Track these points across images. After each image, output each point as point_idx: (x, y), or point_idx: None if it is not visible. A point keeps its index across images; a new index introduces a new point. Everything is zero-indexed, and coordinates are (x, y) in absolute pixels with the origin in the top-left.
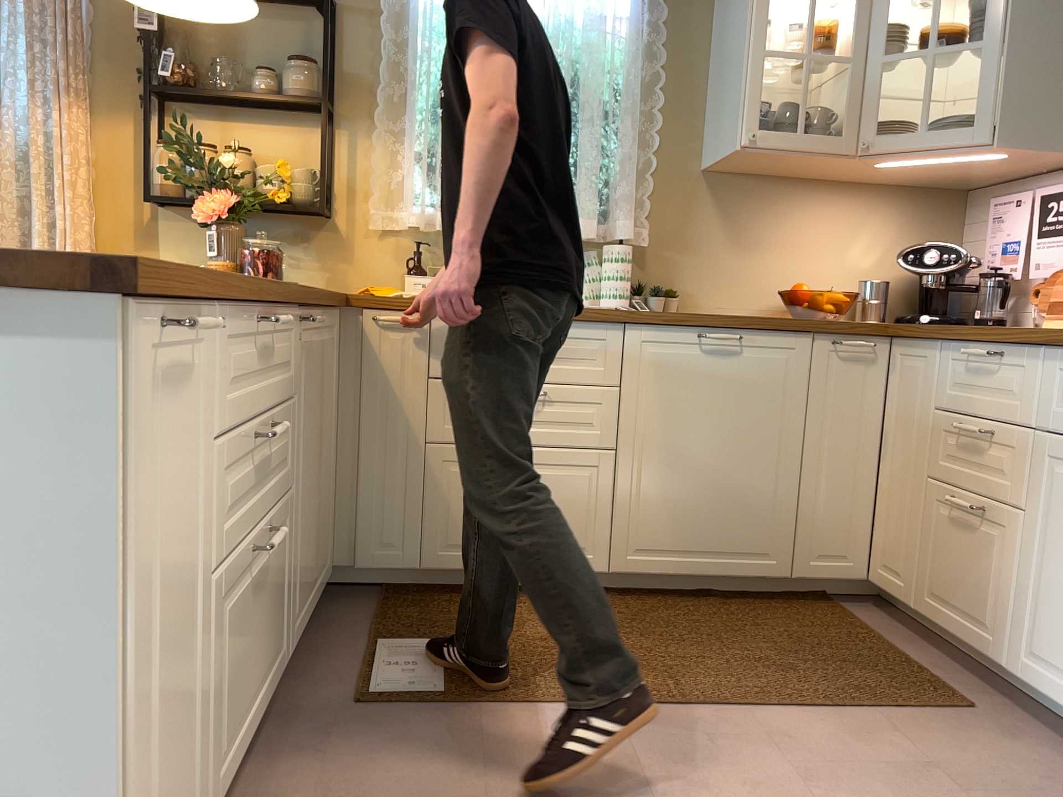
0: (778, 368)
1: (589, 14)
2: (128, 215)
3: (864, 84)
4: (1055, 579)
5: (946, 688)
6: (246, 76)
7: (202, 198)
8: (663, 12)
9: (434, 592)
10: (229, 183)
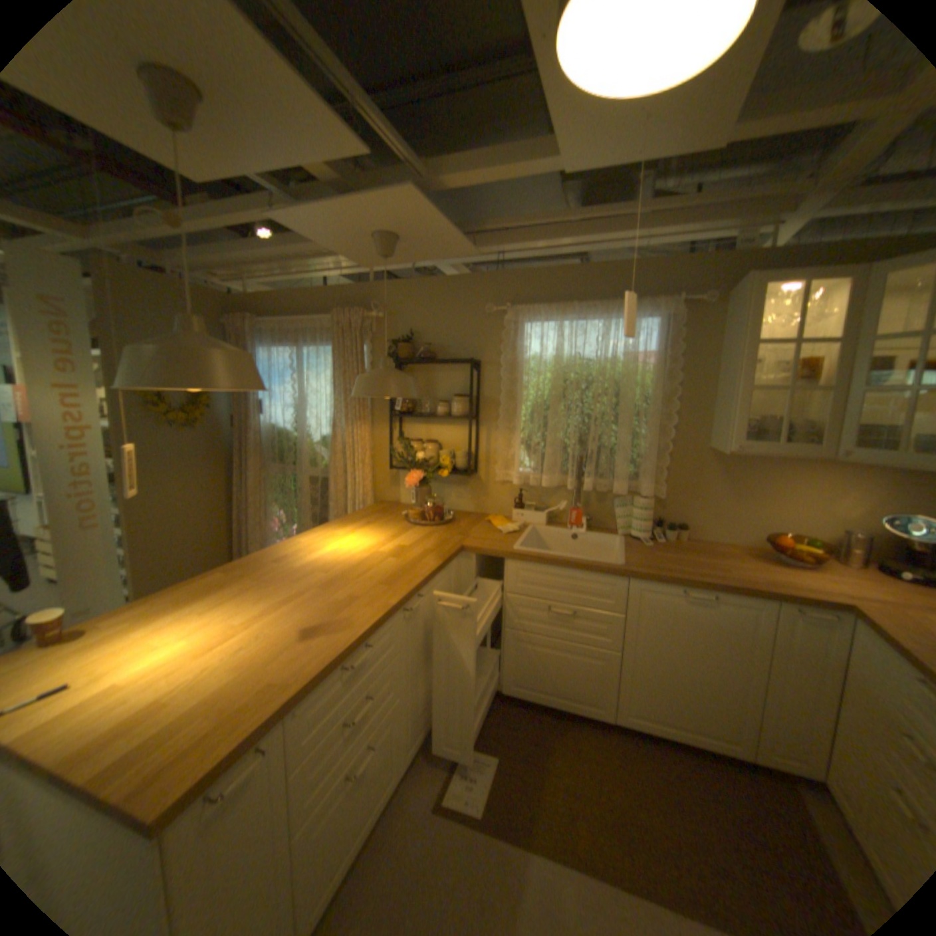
0: (748, 622)
1: (626, 355)
2: (386, 470)
3: (847, 405)
4: None
5: None
6: (432, 406)
7: (409, 473)
8: (681, 347)
9: (512, 705)
10: (421, 465)
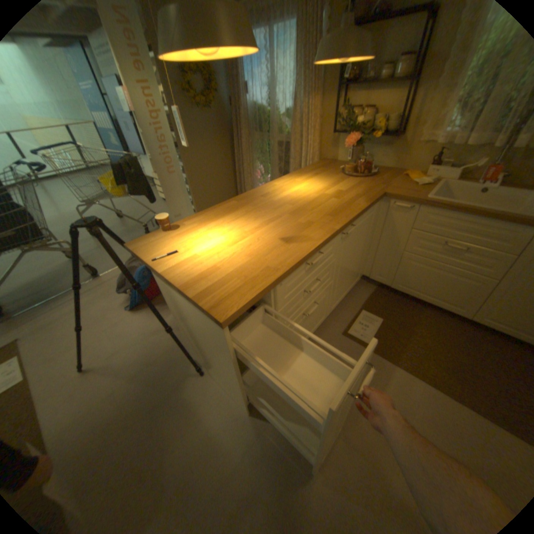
0: None
1: None
2: (329, 134)
3: None
4: None
5: None
6: (377, 69)
7: (348, 135)
8: None
9: (395, 293)
10: (359, 127)
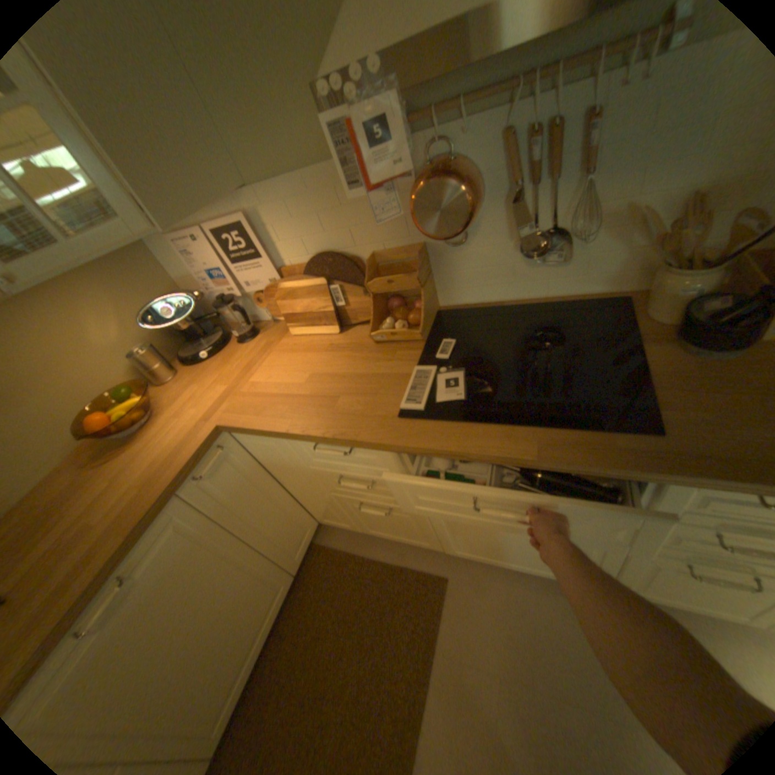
0: (175, 544)
1: None
2: None
3: None
4: (463, 532)
5: (422, 574)
6: None
7: None
8: None
9: None
10: None
